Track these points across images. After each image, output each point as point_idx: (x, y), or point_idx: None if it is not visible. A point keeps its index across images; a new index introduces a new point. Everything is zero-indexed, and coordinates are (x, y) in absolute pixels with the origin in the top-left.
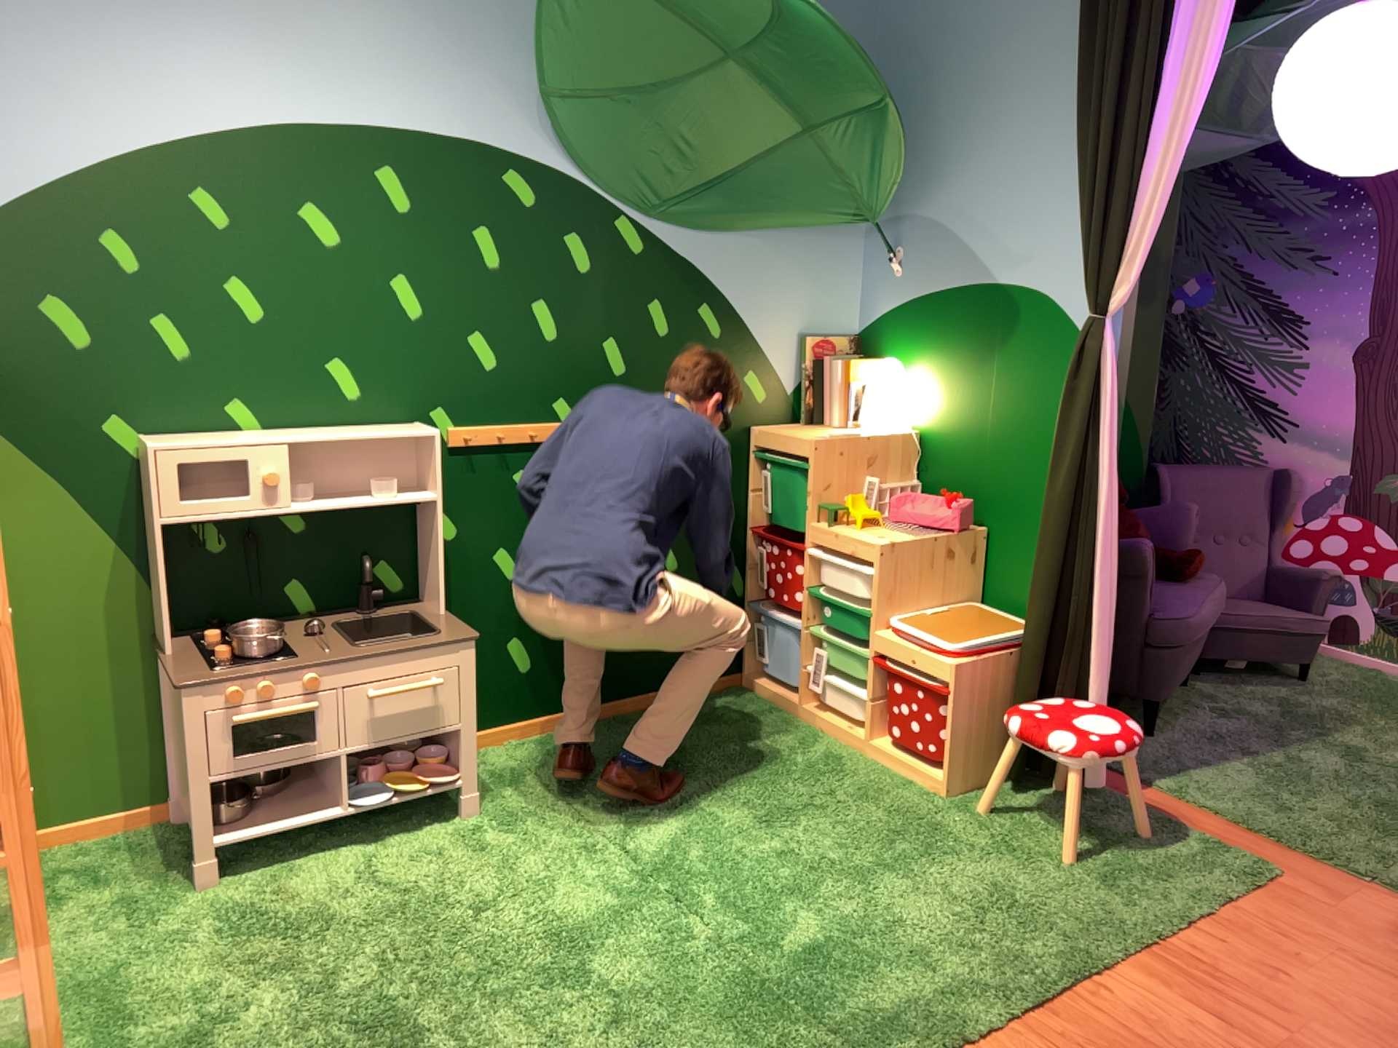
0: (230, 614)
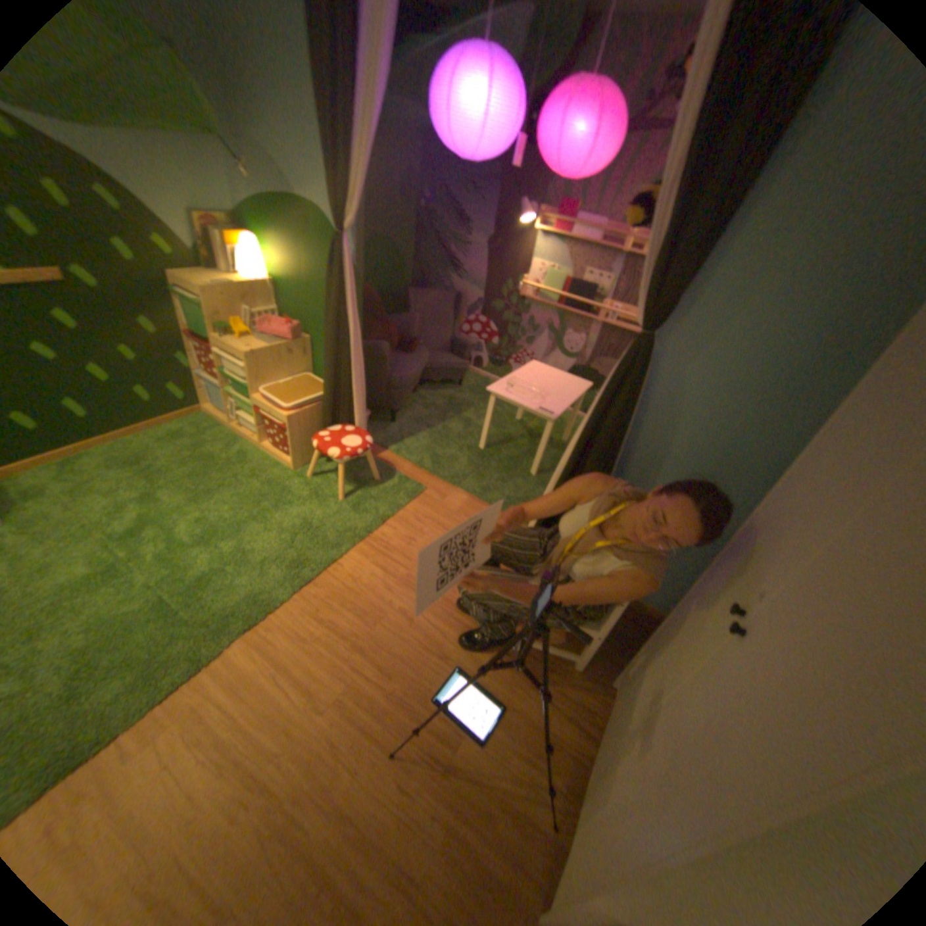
0: None
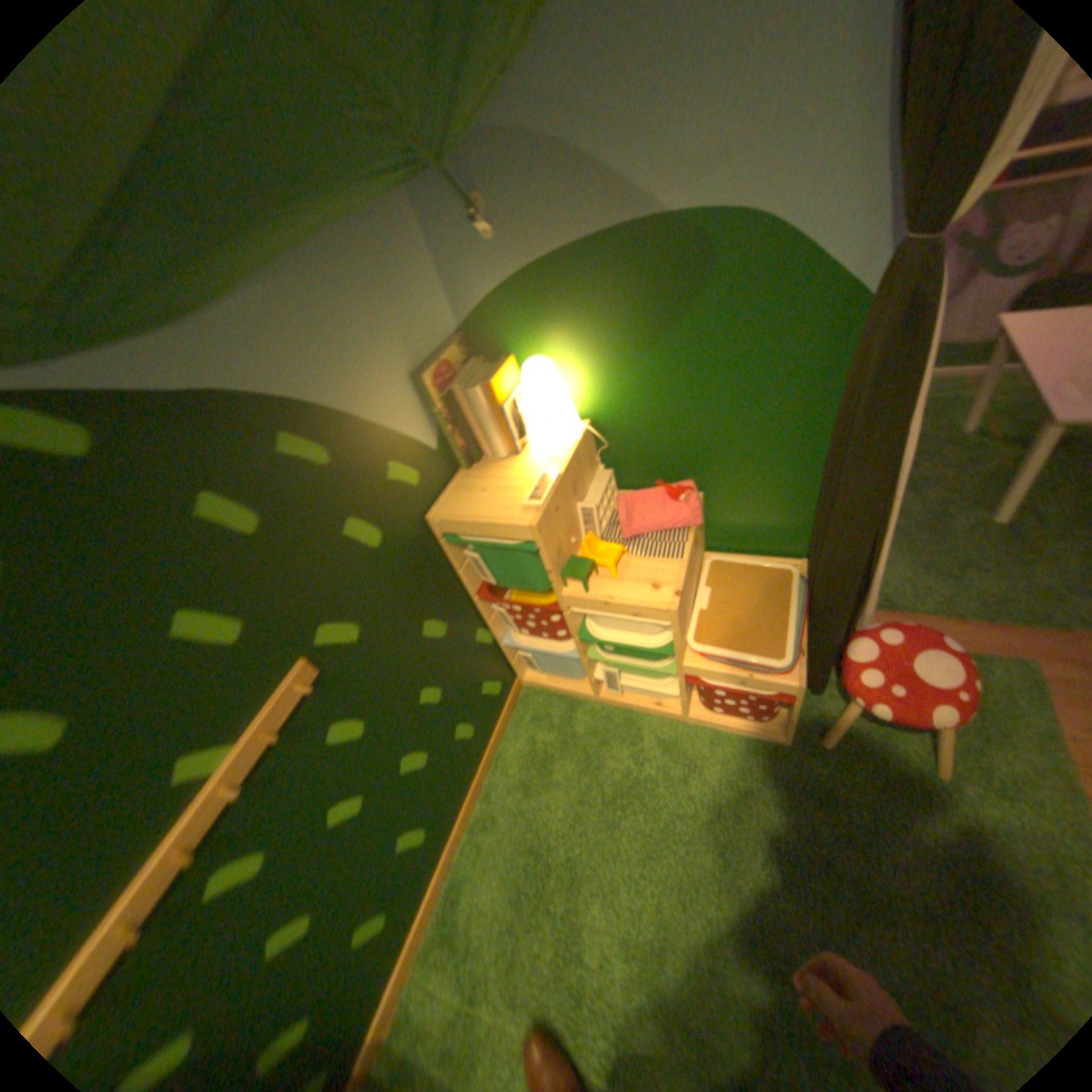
0: None
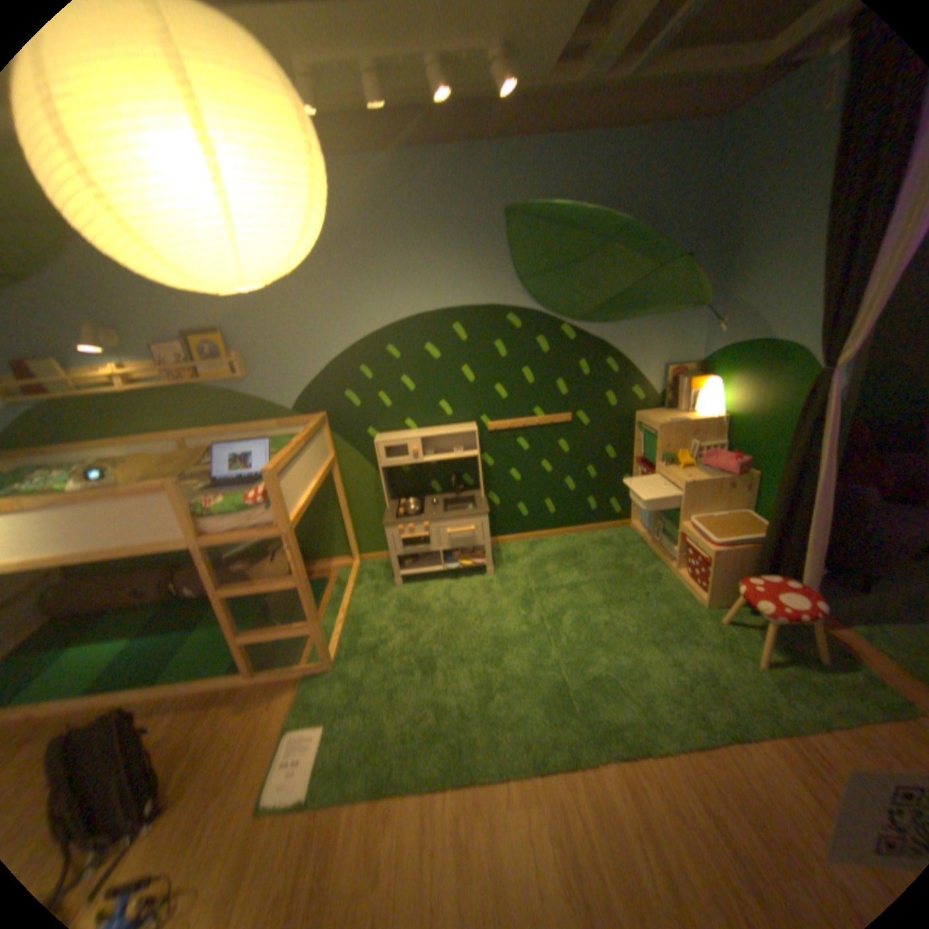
0: (412, 493)
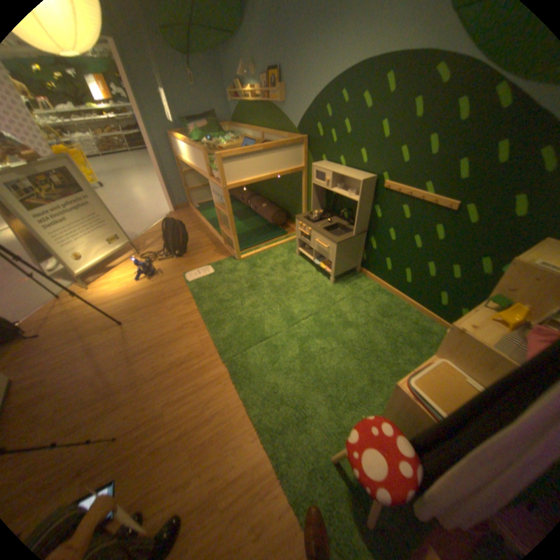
0: (333, 211)
